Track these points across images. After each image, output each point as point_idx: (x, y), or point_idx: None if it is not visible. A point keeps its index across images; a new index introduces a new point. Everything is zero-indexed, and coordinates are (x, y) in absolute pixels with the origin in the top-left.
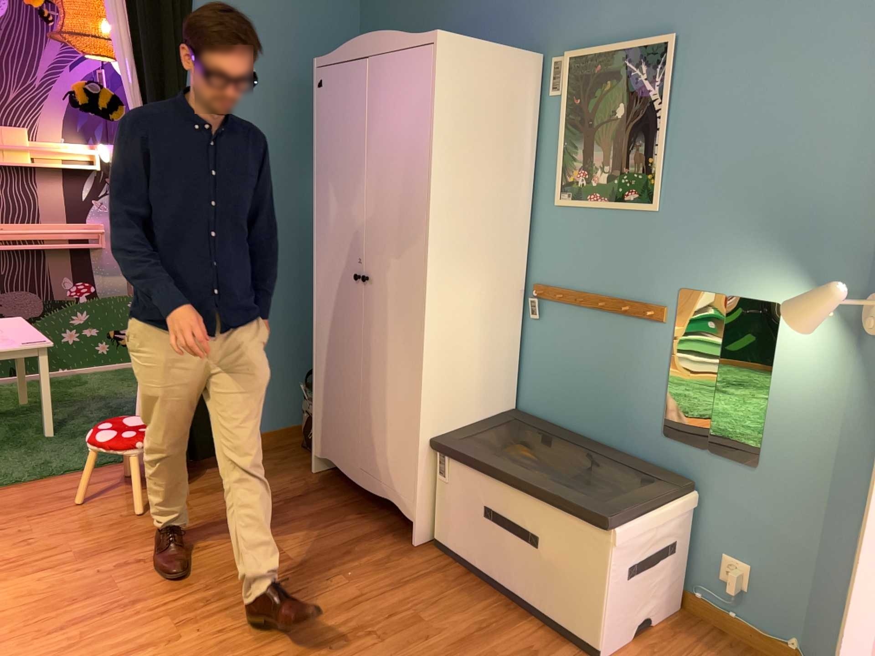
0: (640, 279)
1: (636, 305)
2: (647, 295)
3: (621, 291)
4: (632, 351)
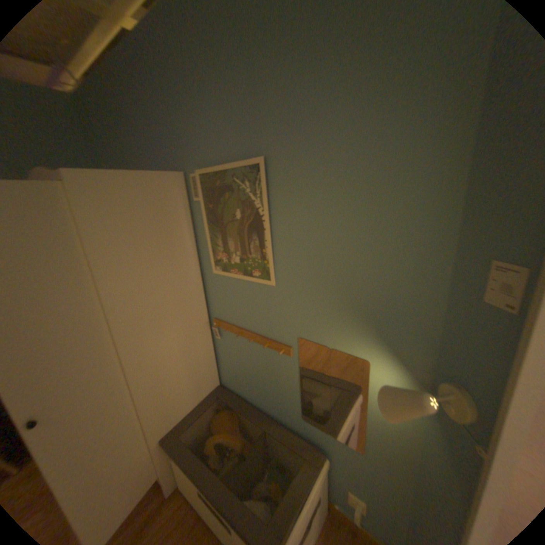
0: (272, 326)
1: (272, 342)
2: (278, 337)
3: (262, 331)
4: (276, 367)
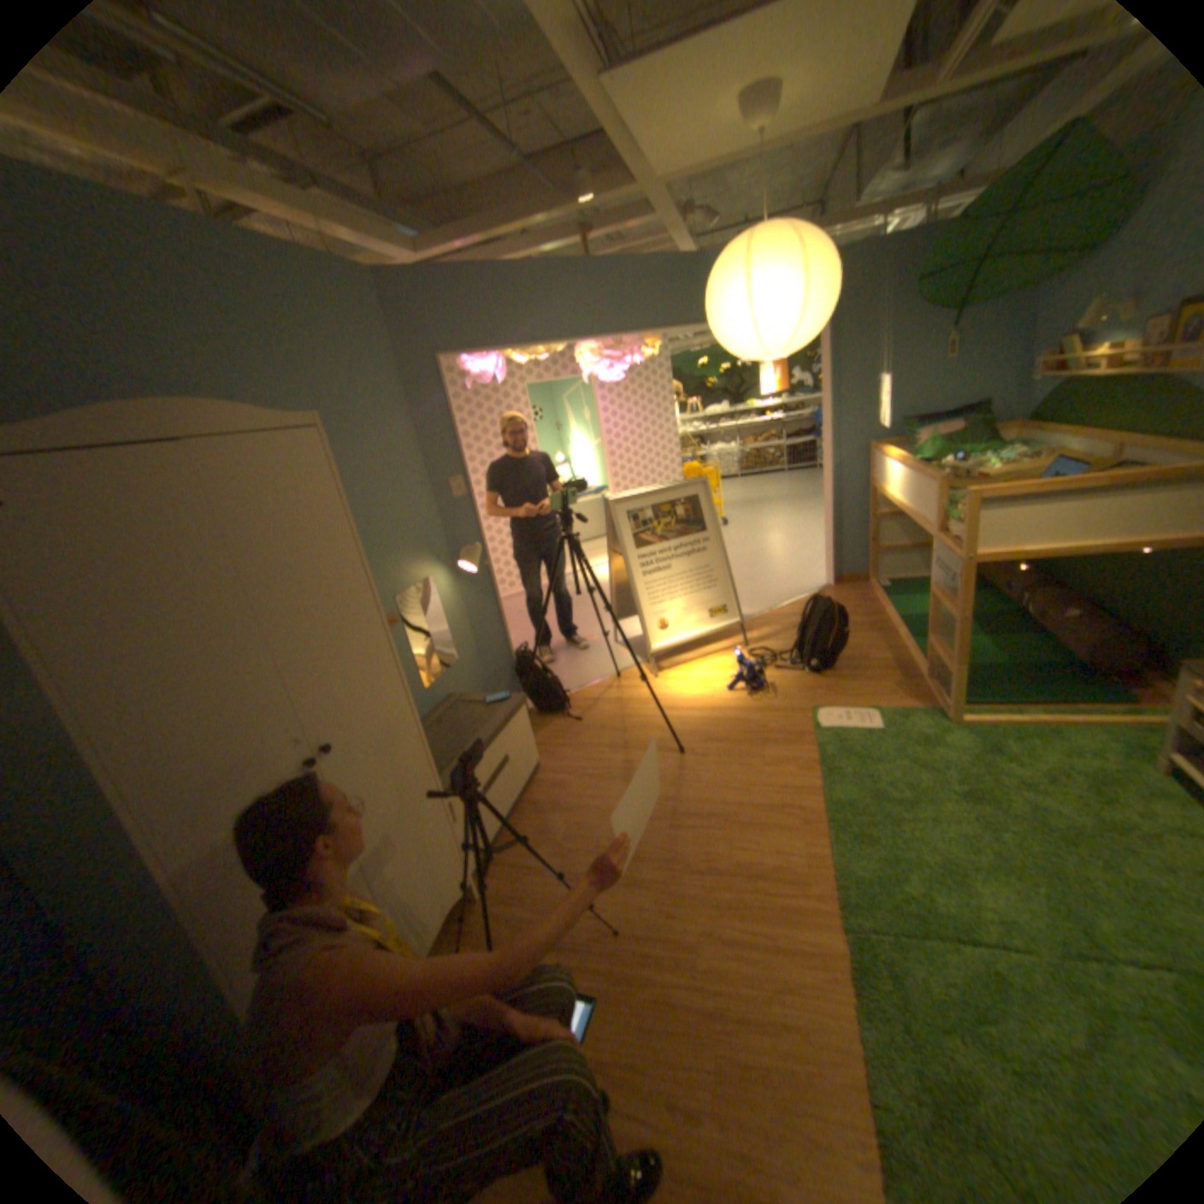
0: None
1: None
2: None
3: None
4: None
